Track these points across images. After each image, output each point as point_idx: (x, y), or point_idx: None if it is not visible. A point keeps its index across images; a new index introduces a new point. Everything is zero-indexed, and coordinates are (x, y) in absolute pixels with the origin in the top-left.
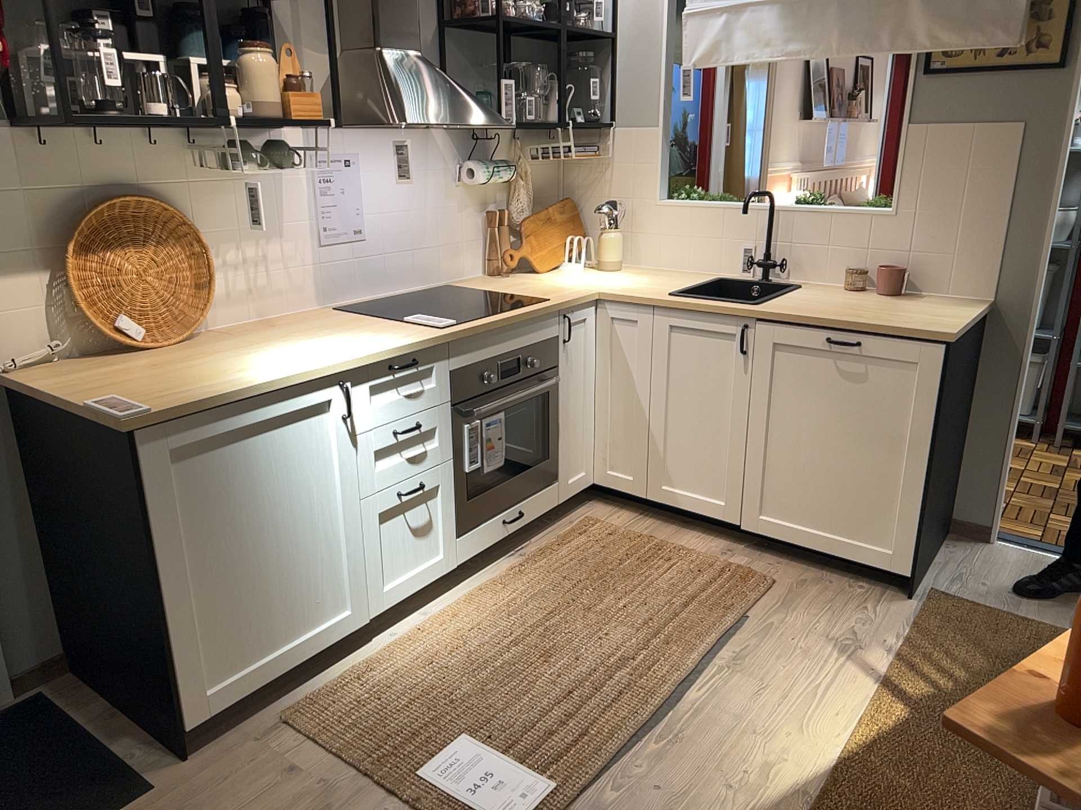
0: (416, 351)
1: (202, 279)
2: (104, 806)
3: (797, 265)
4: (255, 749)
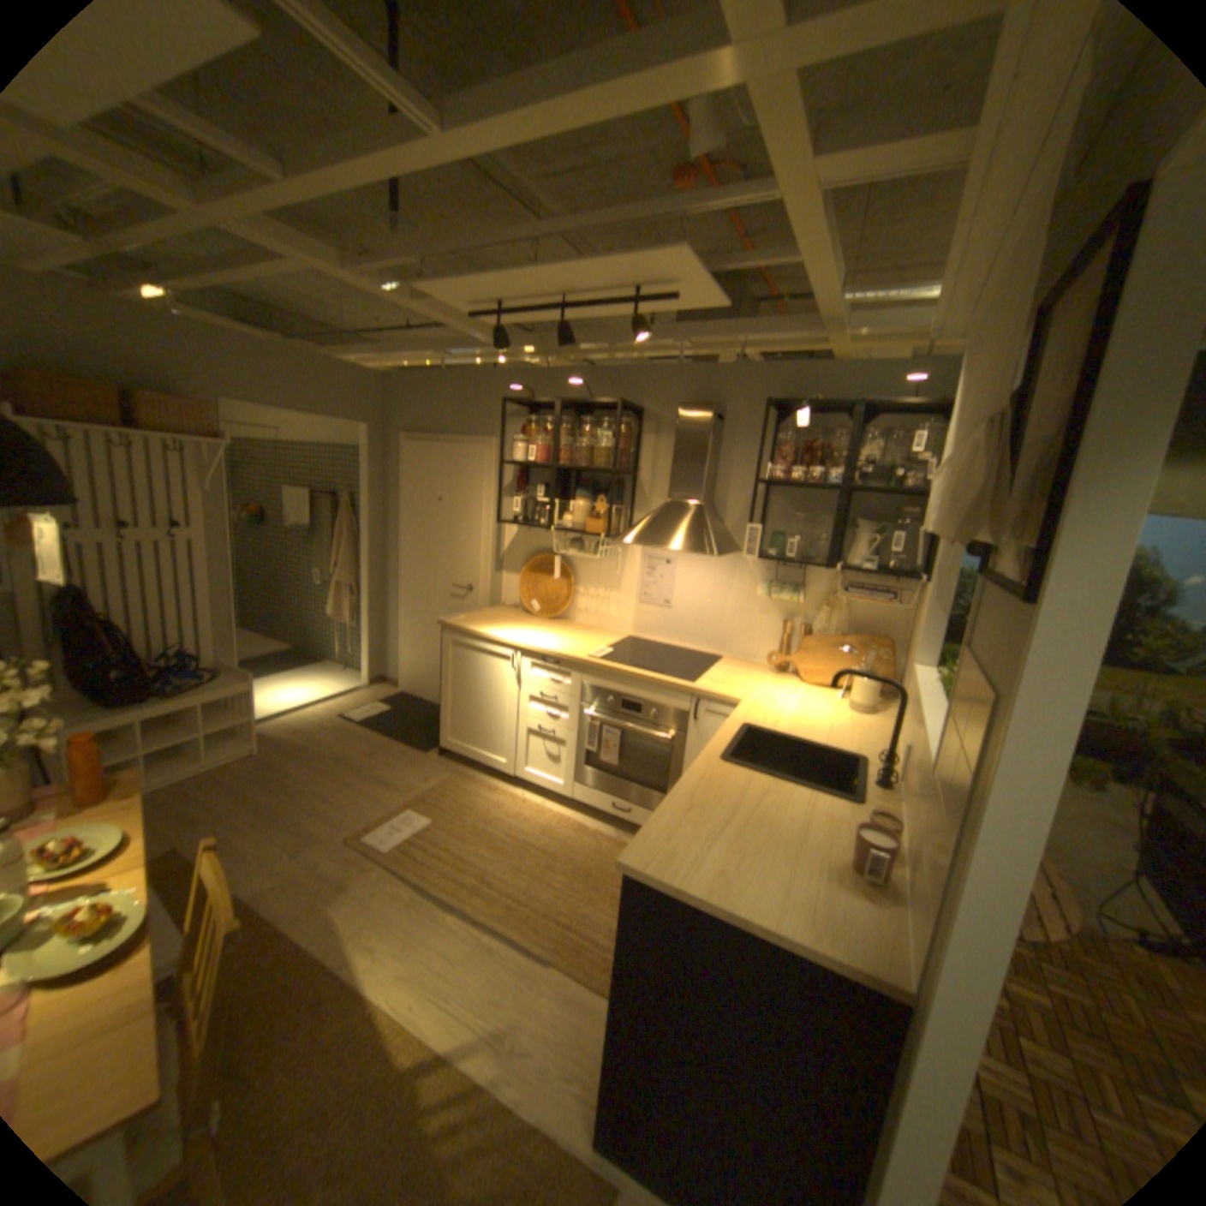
0: (559, 658)
1: (569, 596)
2: (418, 745)
3: (909, 789)
4: (441, 769)
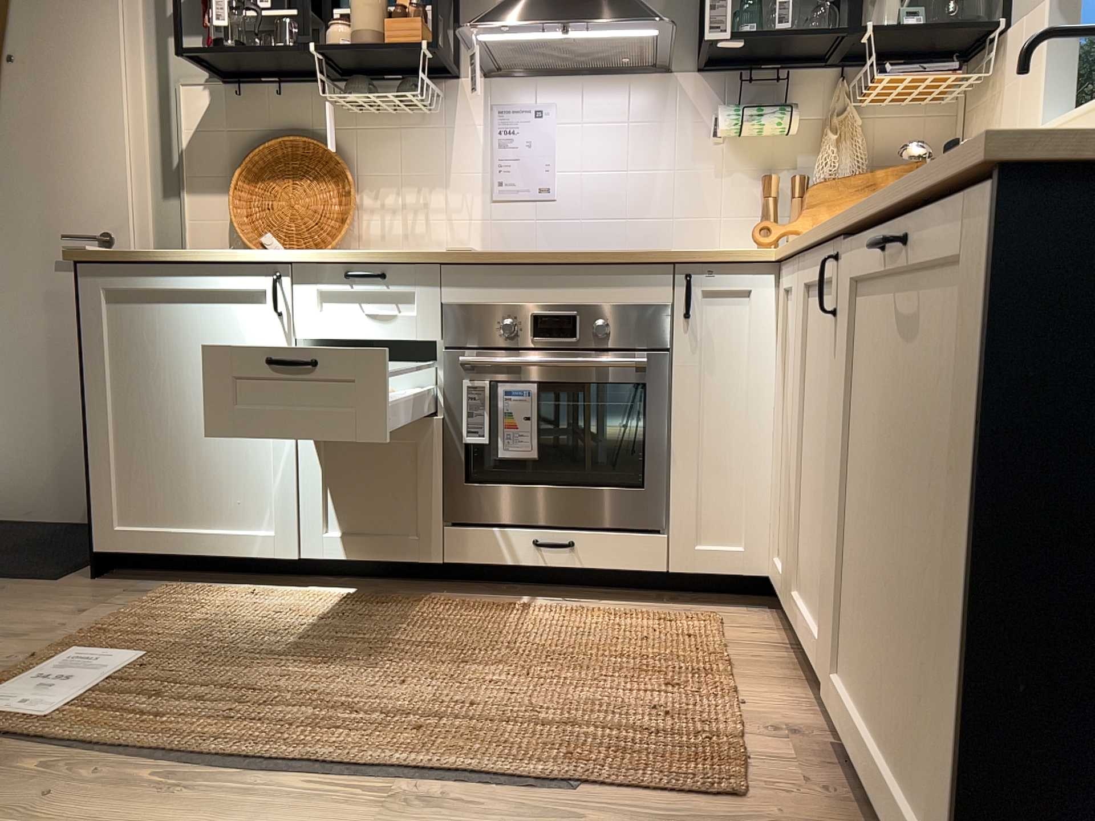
0: (385, 265)
1: (345, 213)
2: (31, 574)
3: None
4: (112, 595)
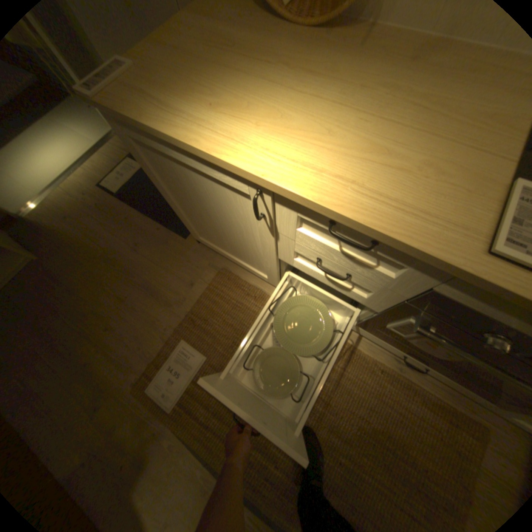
0: (387, 239)
1: None
2: (176, 227)
3: None
4: (204, 265)
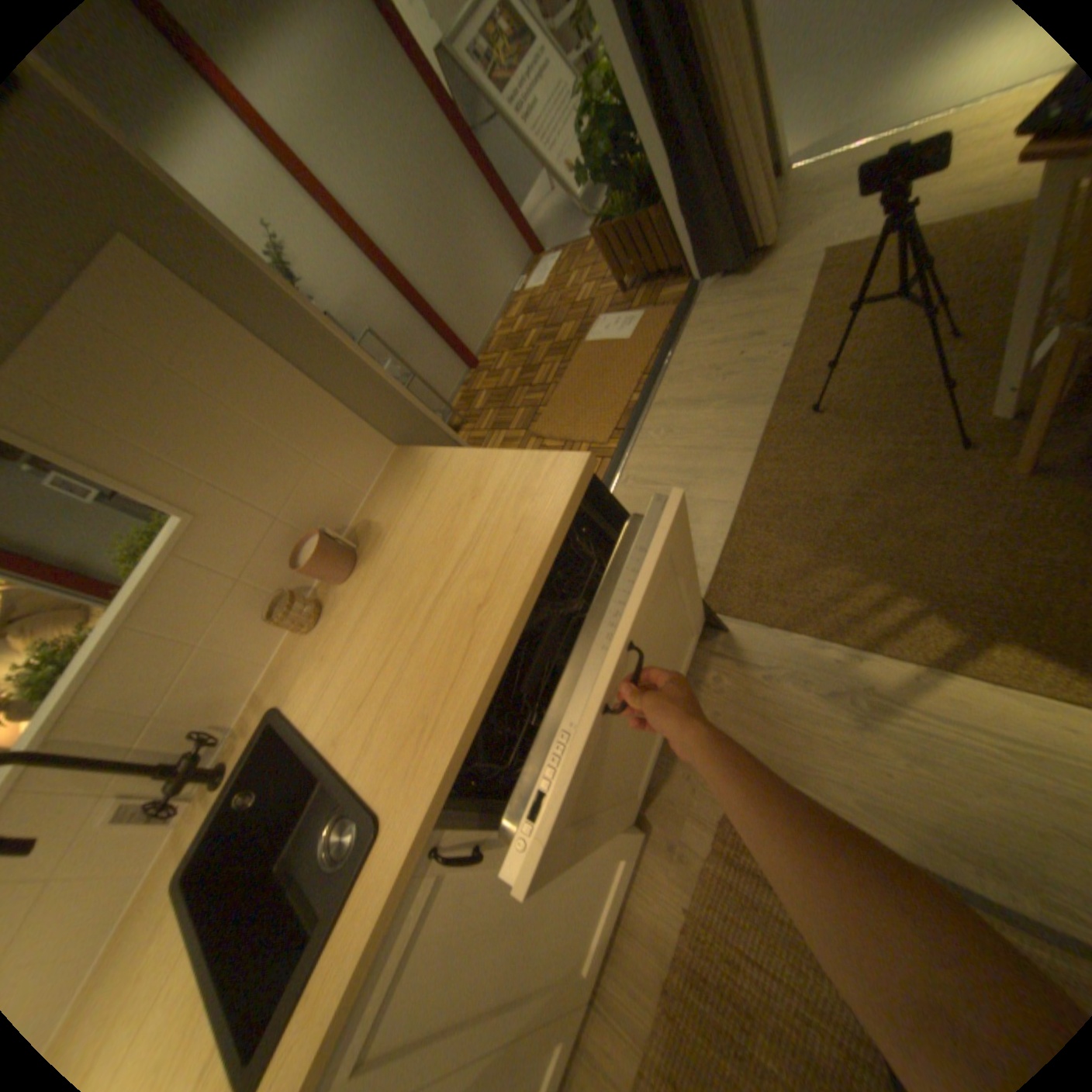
0: None
1: None
2: None
3: (207, 716)
4: None
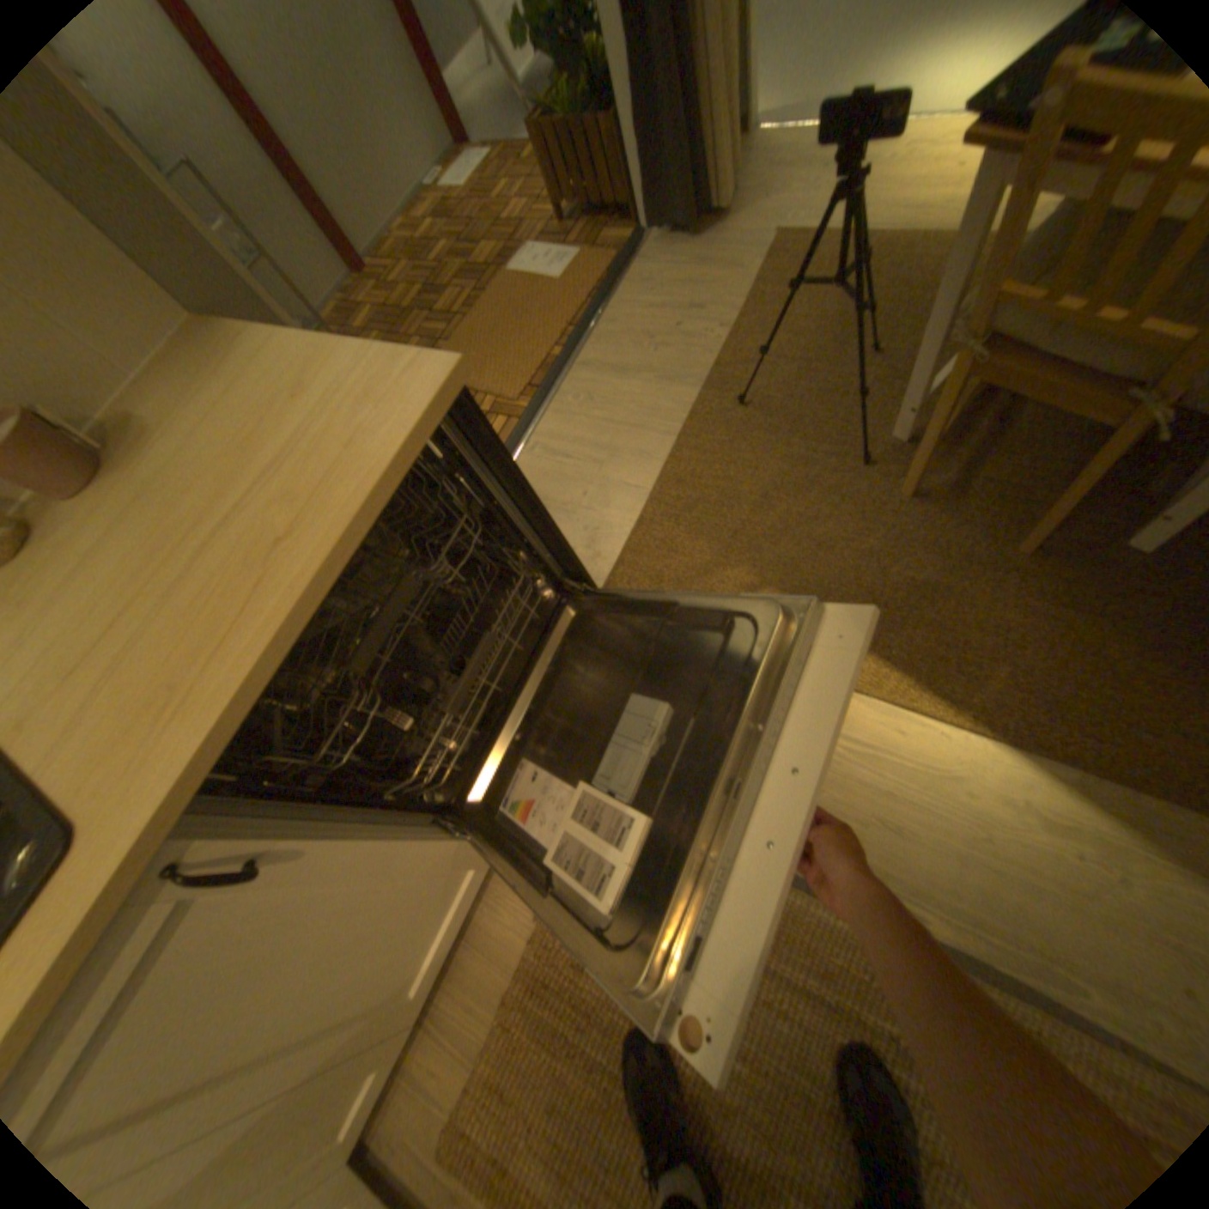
0: None
1: None
2: None
3: None
4: None
